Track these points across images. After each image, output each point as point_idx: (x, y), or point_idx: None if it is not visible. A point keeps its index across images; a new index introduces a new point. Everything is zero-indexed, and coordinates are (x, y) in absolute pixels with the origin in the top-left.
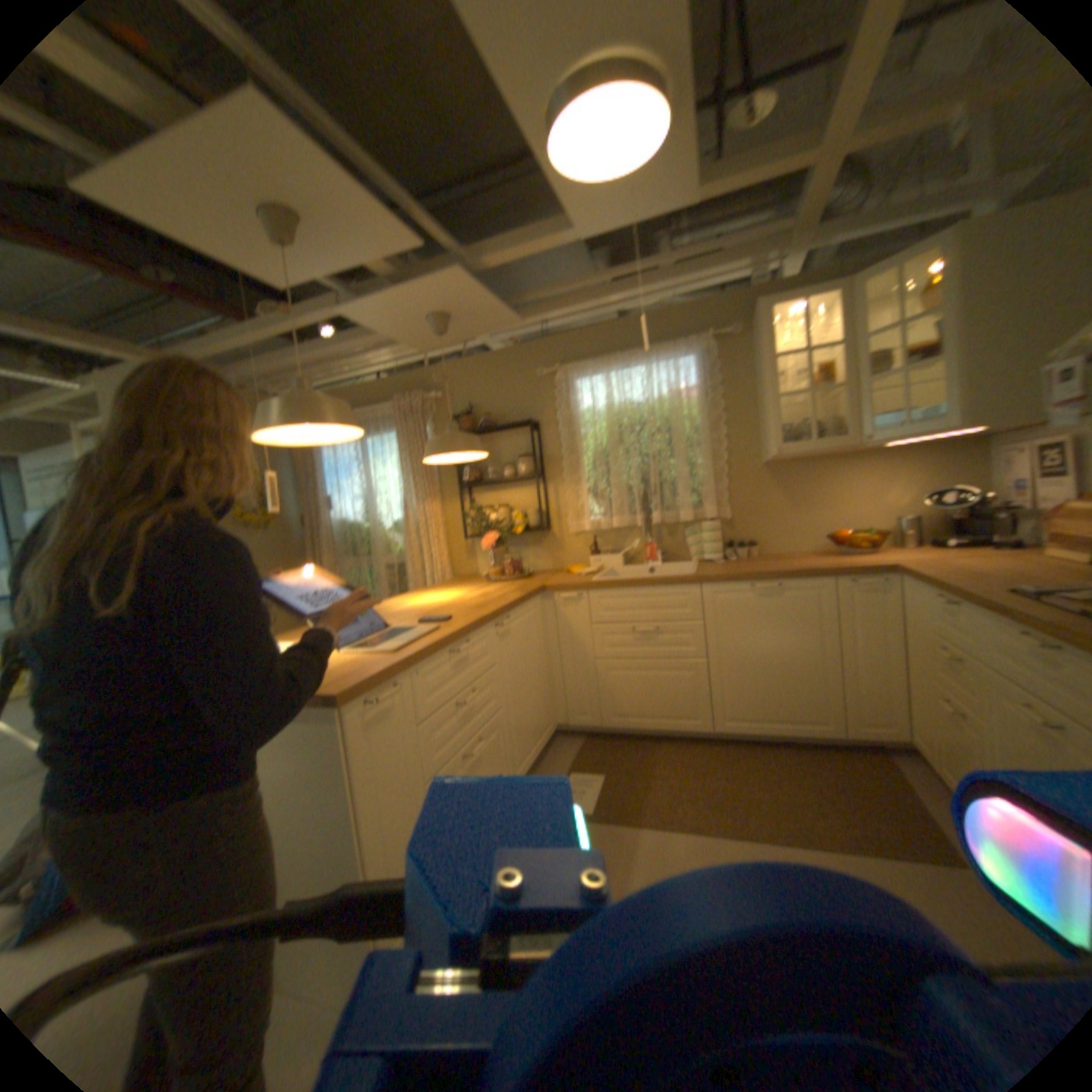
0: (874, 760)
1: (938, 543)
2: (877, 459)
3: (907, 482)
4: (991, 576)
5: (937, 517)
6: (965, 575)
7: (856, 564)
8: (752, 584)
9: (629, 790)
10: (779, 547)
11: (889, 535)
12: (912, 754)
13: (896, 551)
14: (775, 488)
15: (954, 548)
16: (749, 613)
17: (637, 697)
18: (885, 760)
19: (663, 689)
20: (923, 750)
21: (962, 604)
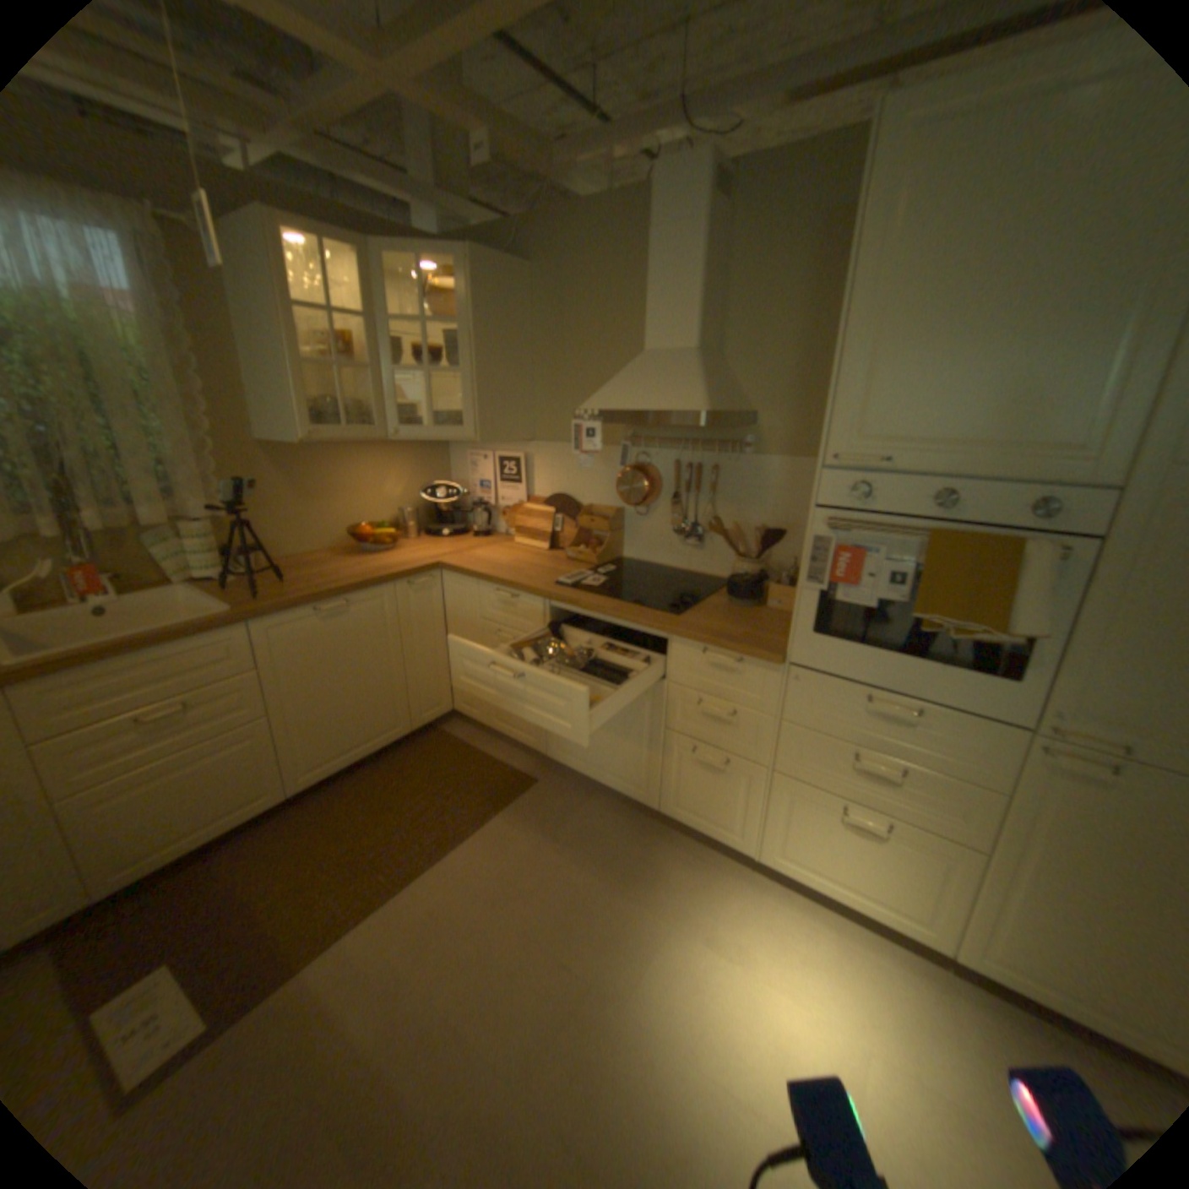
0: (431, 739)
1: (433, 534)
2: (372, 449)
3: (396, 474)
4: (520, 569)
5: (419, 507)
6: (505, 571)
7: (404, 567)
8: (313, 609)
9: (230, 950)
10: (285, 549)
11: (399, 529)
12: (448, 718)
13: (406, 544)
14: (271, 476)
15: (443, 537)
16: (312, 645)
17: (161, 822)
18: (437, 733)
19: (206, 787)
20: (467, 712)
21: (521, 597)
